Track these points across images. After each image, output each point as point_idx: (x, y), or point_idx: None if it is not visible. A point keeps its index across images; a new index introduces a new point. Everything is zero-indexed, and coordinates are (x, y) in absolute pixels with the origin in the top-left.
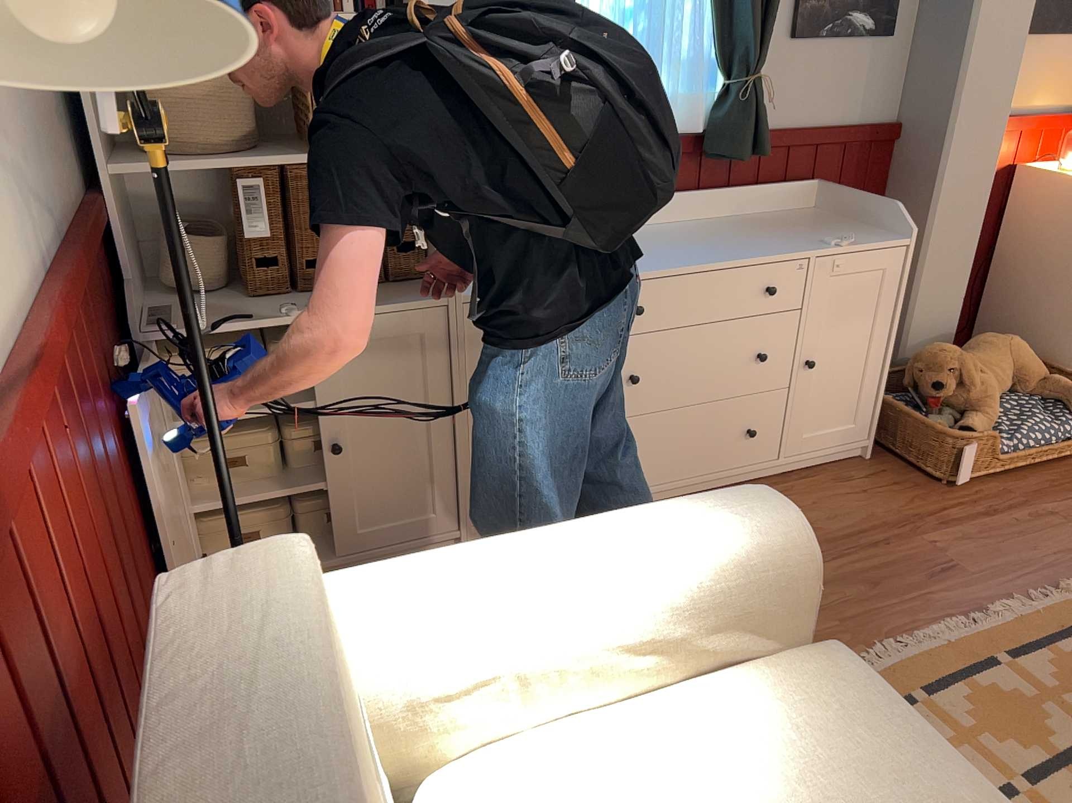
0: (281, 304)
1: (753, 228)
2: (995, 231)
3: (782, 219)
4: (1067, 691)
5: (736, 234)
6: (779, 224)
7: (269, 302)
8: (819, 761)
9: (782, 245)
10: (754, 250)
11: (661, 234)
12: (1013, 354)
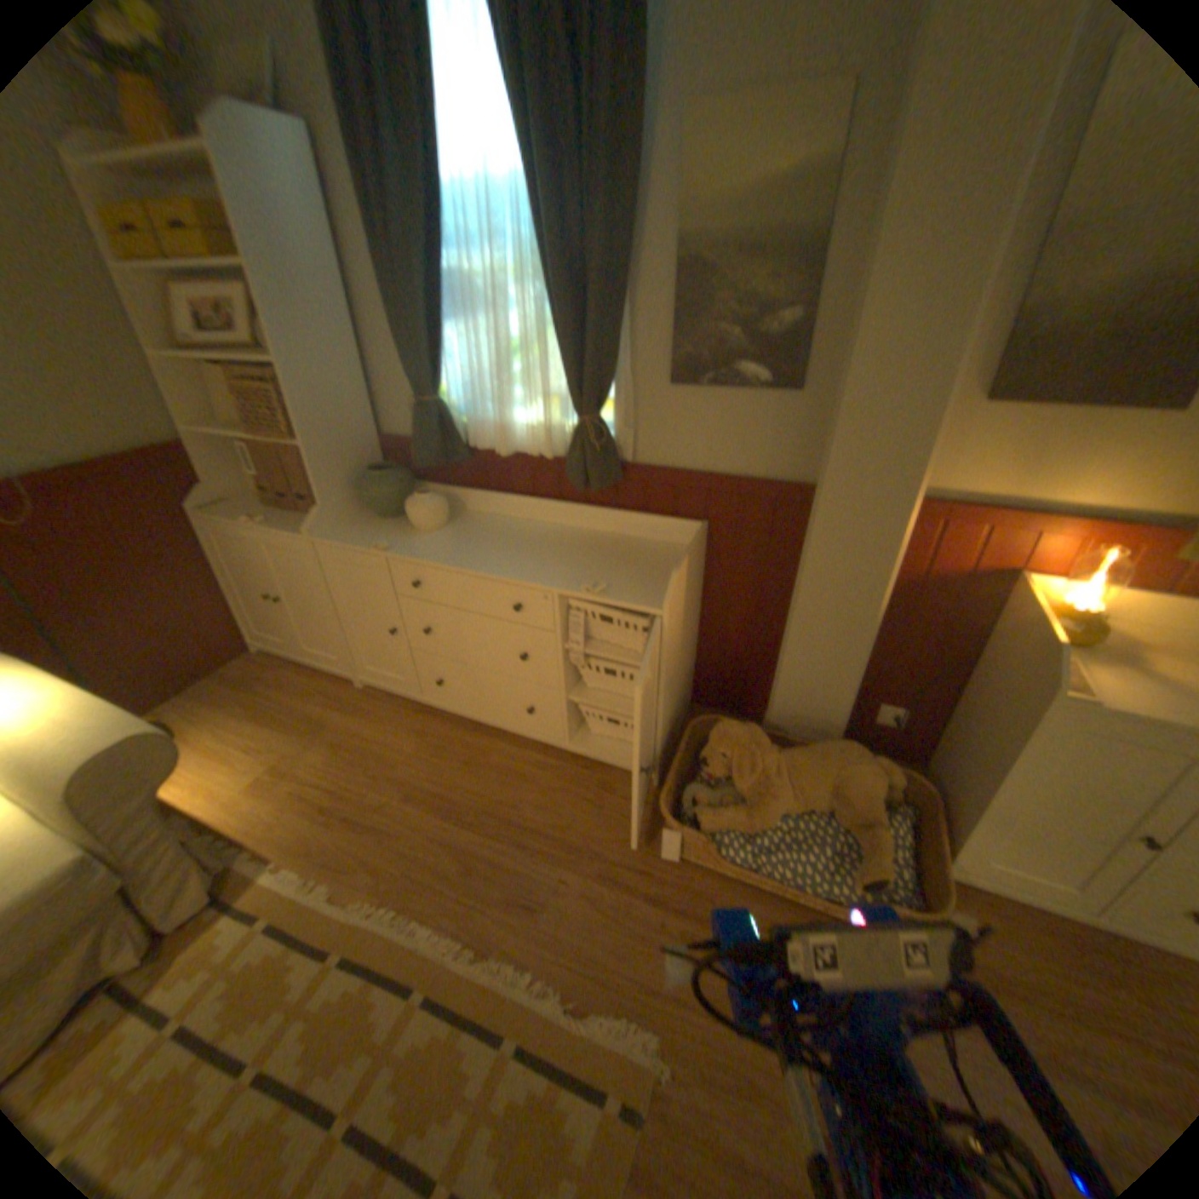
0: (257, 513)
1: (591, 549)
2: (983, 642)
3: (637, 550)
4: (400, 1066)
5: (559, 551)
6: (618, 554)
7: (260, 510)
8: None
9: (554, 573)
10: (526, 569)
11: (521, 532)
12: (839, 779)
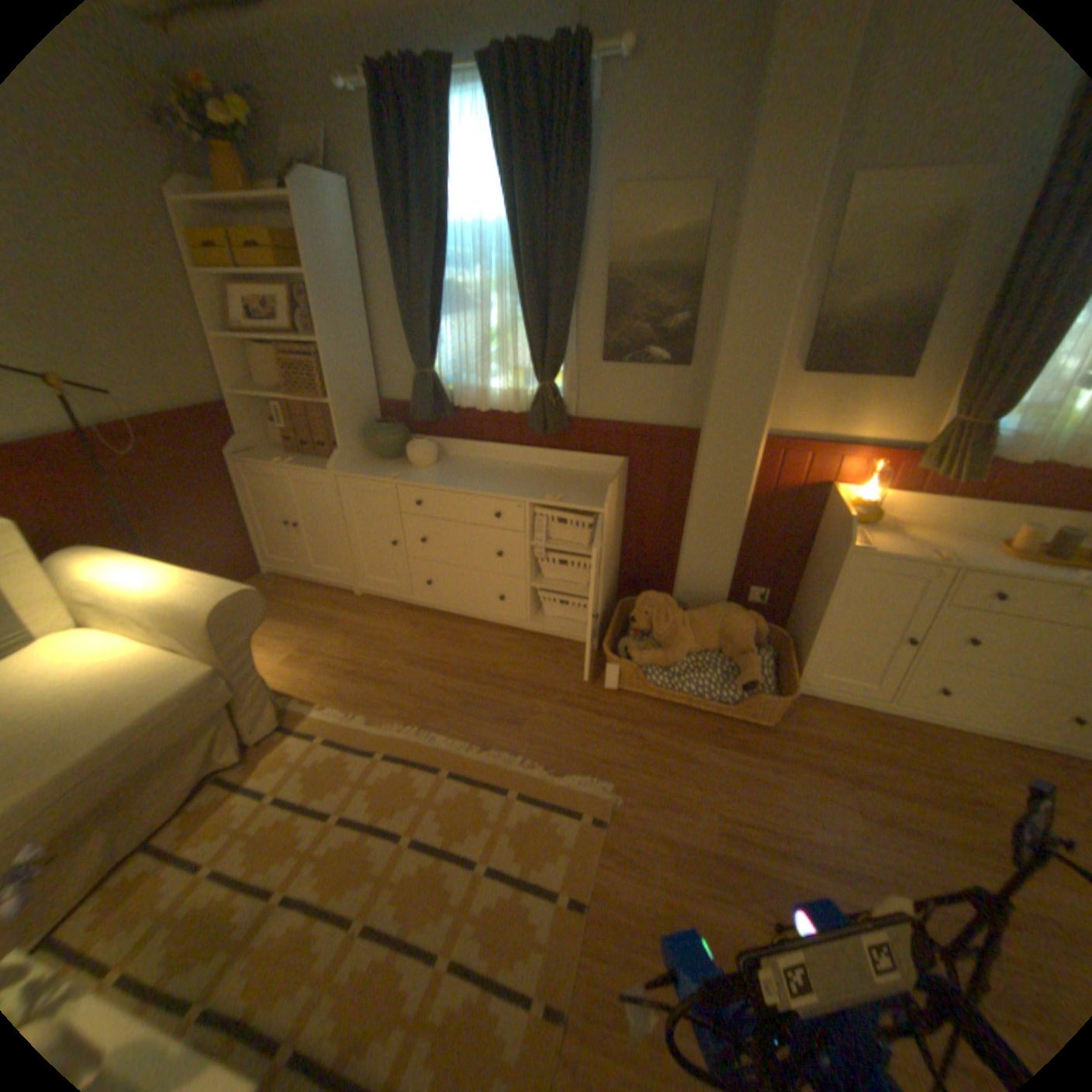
0: (285, 457)
1: (546, 478)
2: (813, 534)
3: (579, 478)
4: (440, 808)
5: (524, 479)
6: (566, 480)
7: (286, 456)
8: (114, 689)
9: (524, 491)
10: (503, 489)
11: (493, 469)
12: (723, 624)
